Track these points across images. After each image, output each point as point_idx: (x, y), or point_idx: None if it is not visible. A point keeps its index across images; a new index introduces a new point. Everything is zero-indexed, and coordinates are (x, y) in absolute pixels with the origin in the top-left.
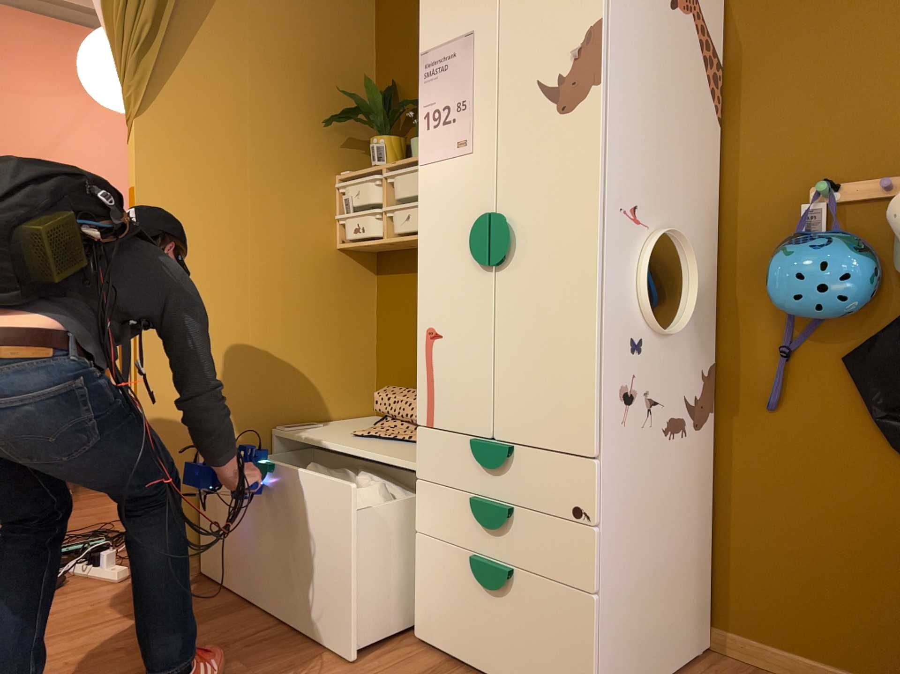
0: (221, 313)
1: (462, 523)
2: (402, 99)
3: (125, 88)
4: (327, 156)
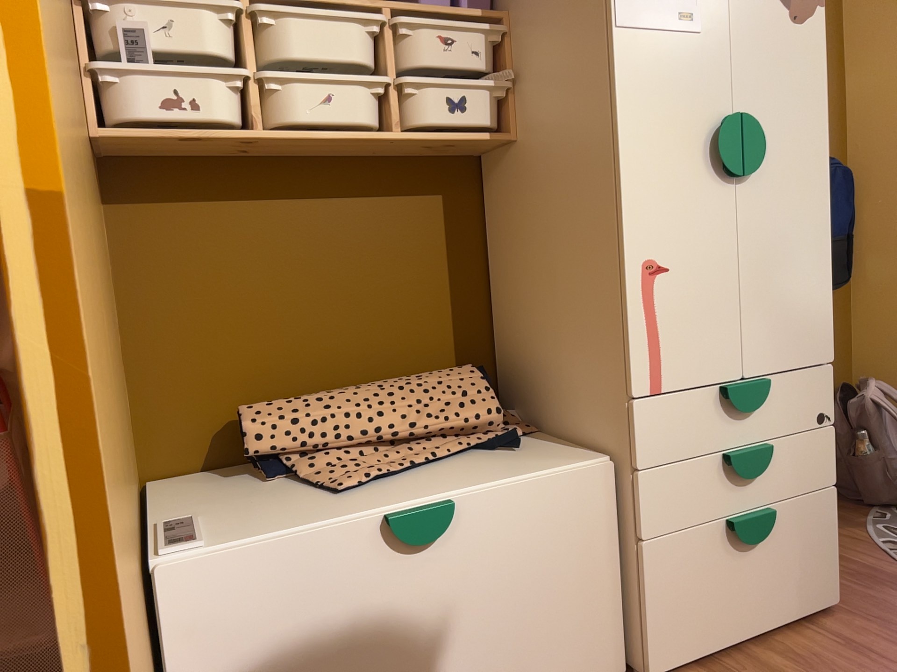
0: None
1: (709, 492)
2: None
3: None
4: None
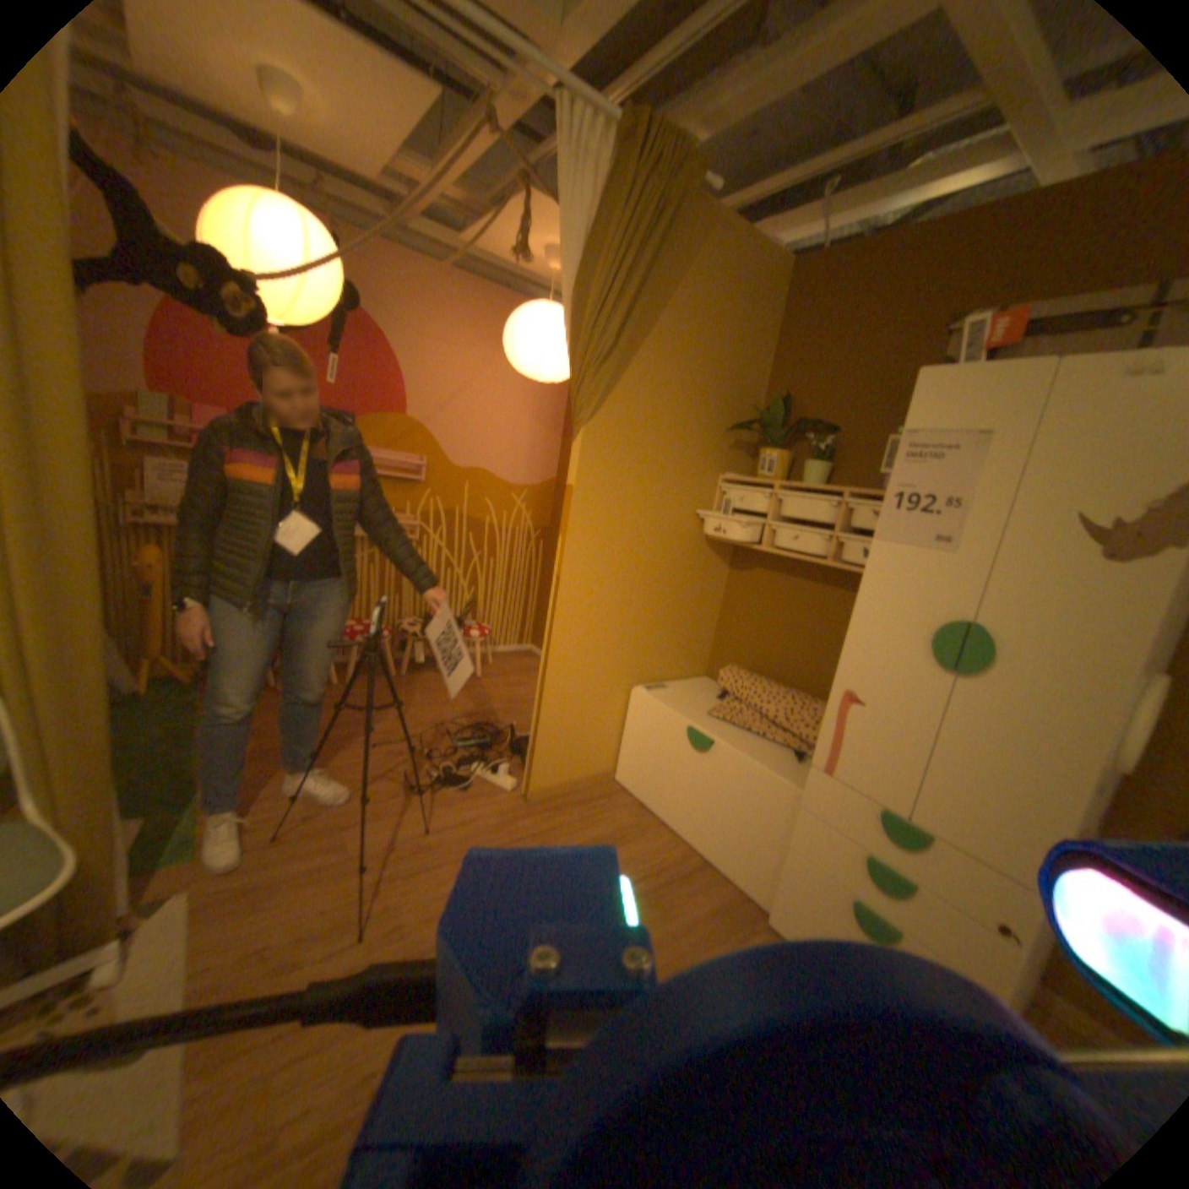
0: (615, 593)
1: (847, 867)
2: (795, 411)
3: (576, 394)
4: (716, 456)
